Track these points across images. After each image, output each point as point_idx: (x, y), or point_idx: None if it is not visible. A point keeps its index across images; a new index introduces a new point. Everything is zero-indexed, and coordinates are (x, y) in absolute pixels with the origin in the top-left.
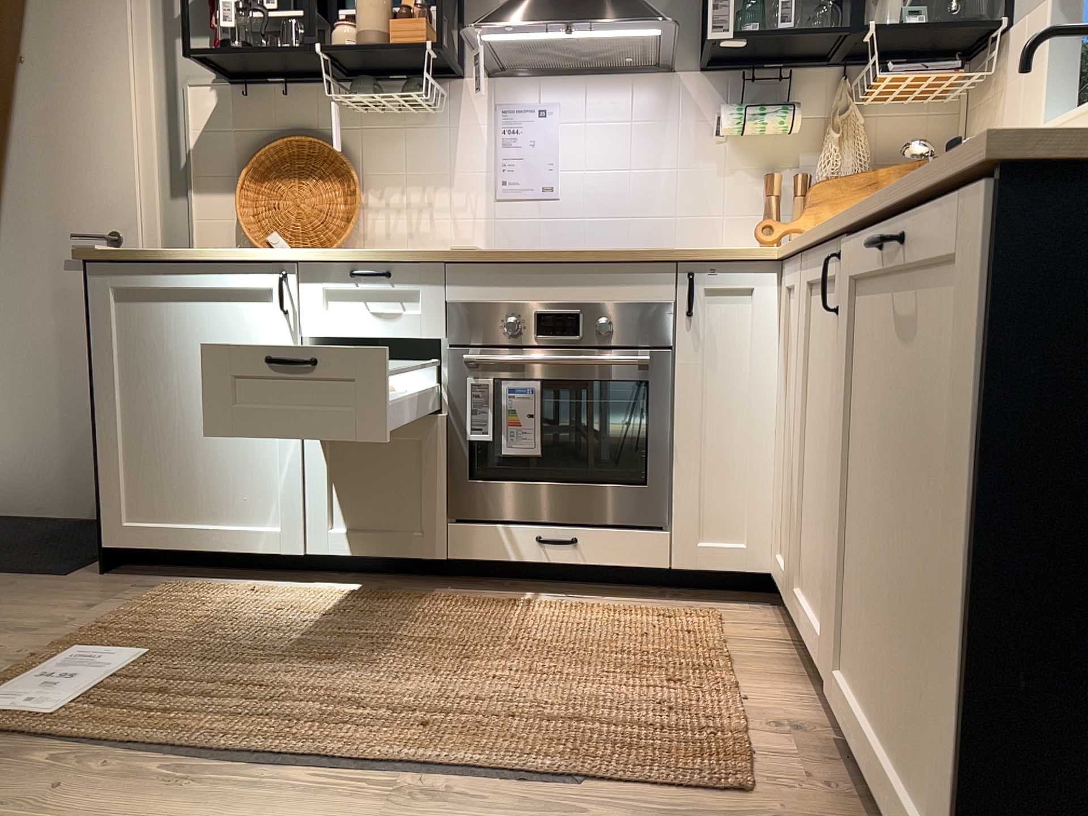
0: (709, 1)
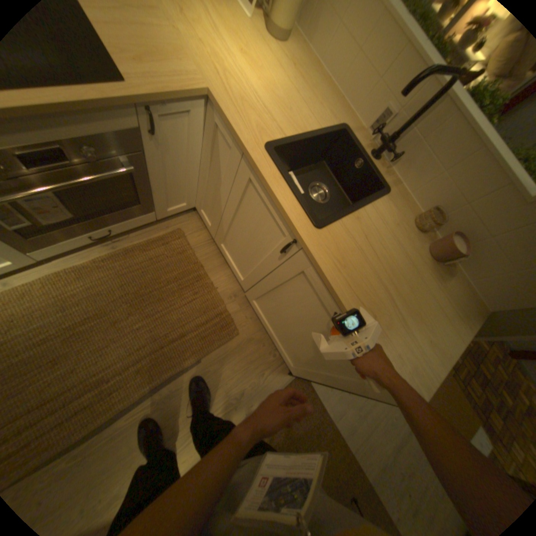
0: None
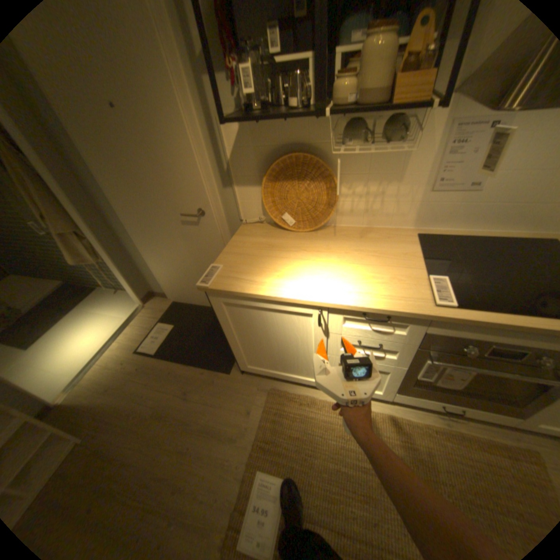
0: None
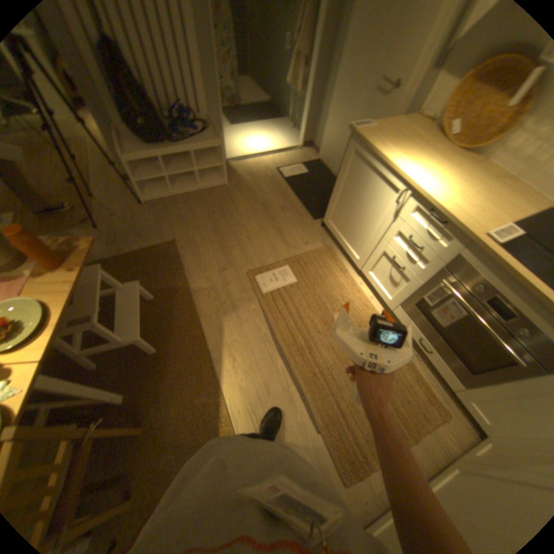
0: None
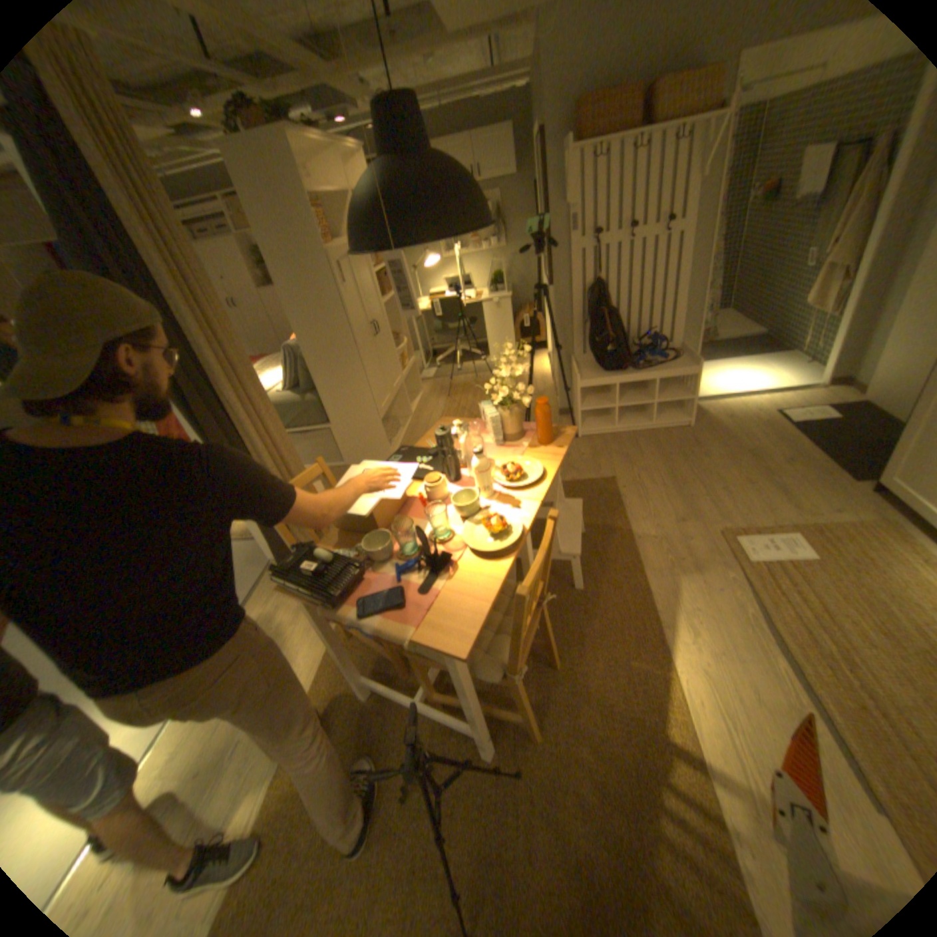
0: None
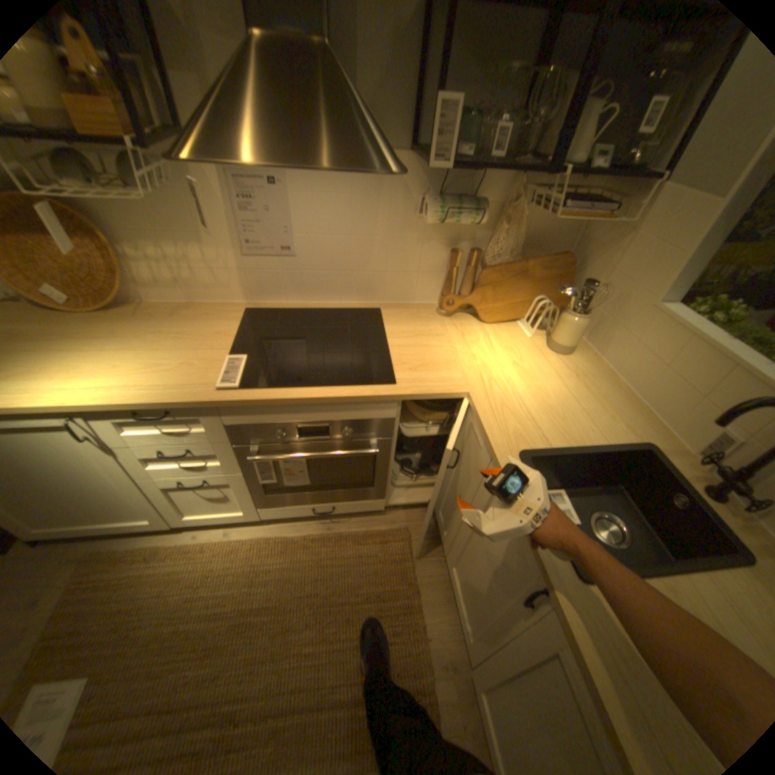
0: (437, 118)
